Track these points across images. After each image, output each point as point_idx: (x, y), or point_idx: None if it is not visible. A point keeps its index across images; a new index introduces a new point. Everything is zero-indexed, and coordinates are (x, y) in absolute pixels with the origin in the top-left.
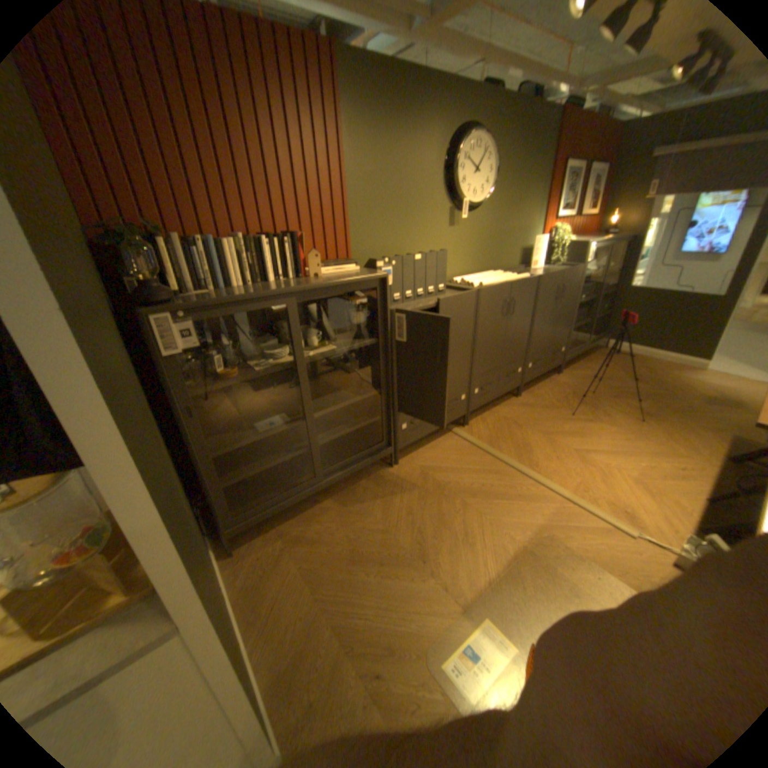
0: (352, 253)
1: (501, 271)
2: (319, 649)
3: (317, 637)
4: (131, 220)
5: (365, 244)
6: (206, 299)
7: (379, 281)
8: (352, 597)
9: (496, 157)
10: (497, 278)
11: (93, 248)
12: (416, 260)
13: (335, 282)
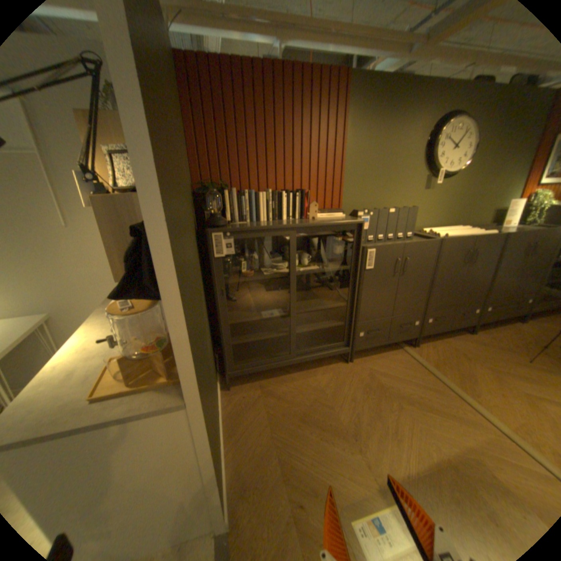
0: (341, 205)
1: (467, 227)
2: (266, 469)
3: (266, 461)
4: (213, 180)
5: (352, 199)
6: (242, 227)
7: (355, 225)
8: (296, 444)
9: (475, 136)
10: (461, 232)
11: (192, 194)
12: (388, 213)
13: (323, 223)
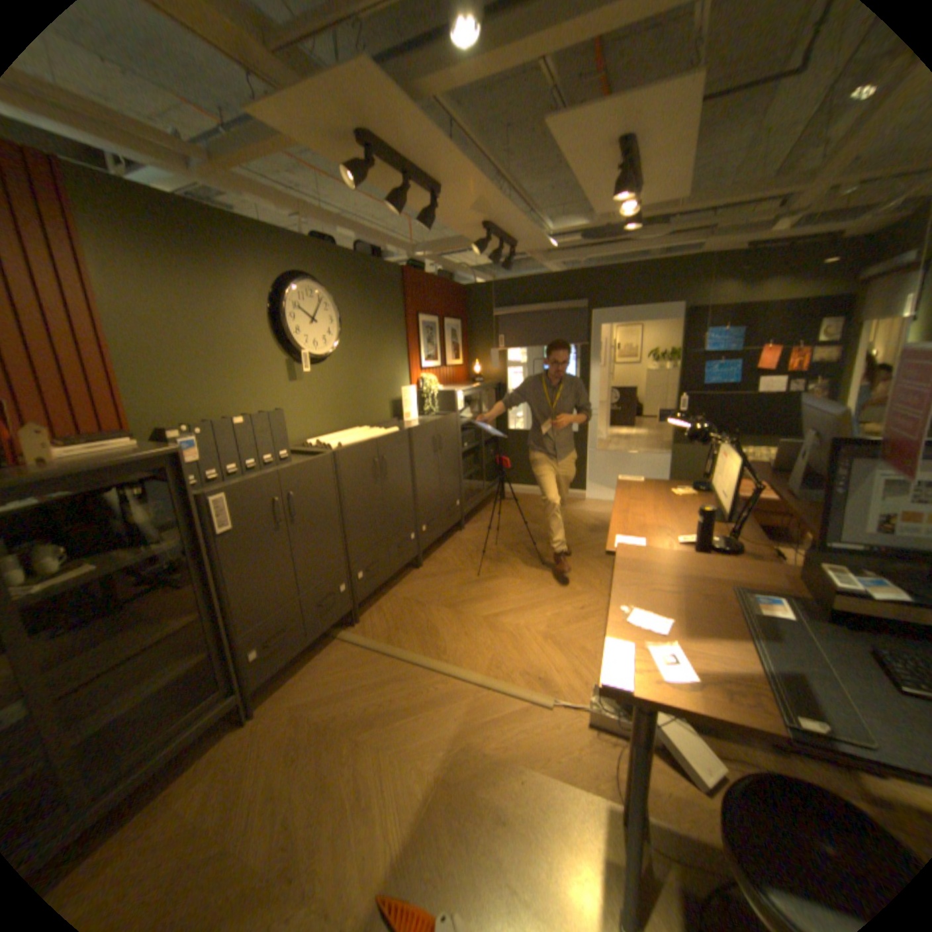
0: (125, 422)
1: (364, 428)
2: None
3: None
4: None
5: (150, 409)
6: None
7: (163, 458)
8: None
9: (333, 309)
10: (357, 436)
11: None
12: (232, 425)
13: (67, 469)
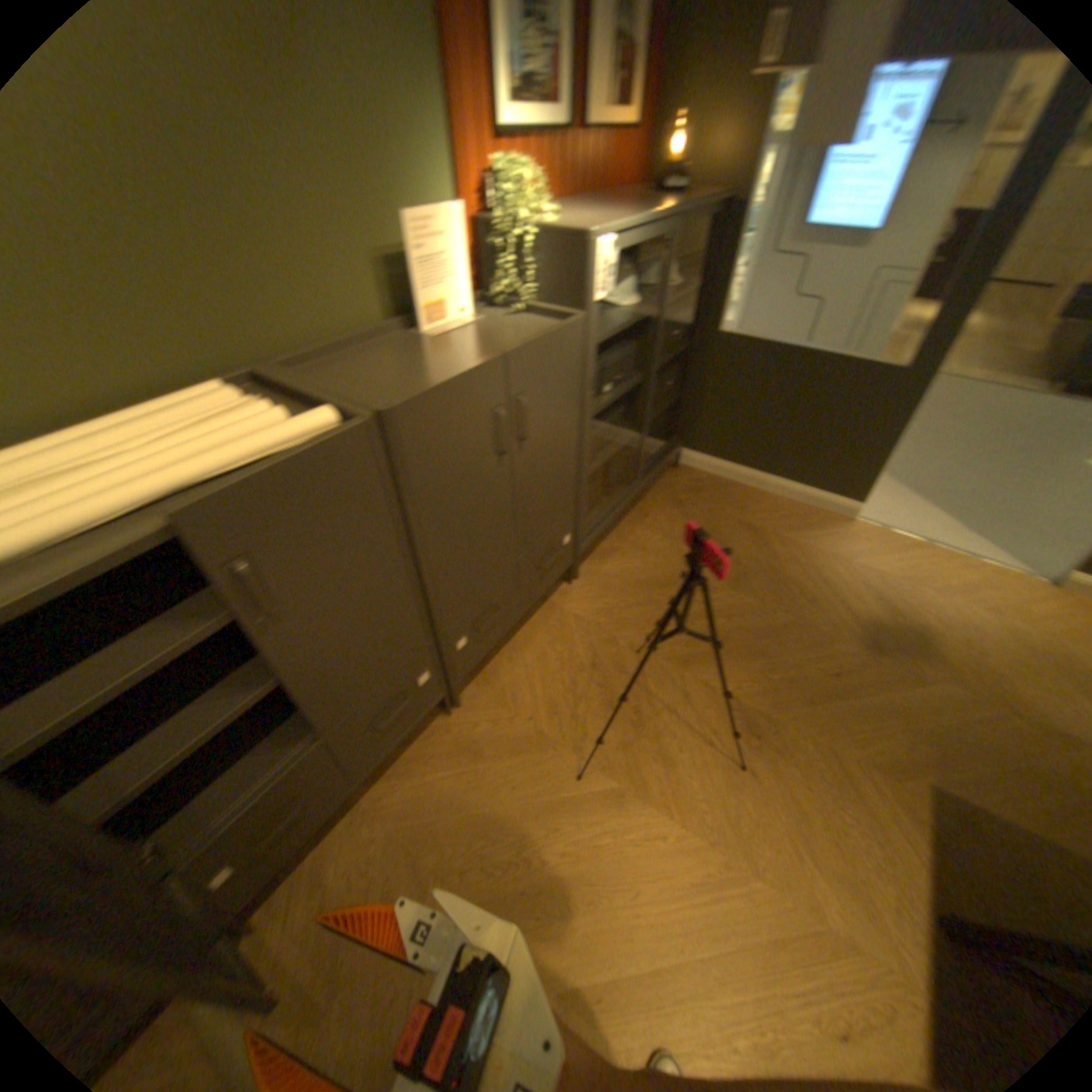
0: None
1: (220, 393)
2: None
3: None
4: None
5: None
6: None
7: None
8: None
9: None
10: (119, 472)
11: None
12: None
13: None
